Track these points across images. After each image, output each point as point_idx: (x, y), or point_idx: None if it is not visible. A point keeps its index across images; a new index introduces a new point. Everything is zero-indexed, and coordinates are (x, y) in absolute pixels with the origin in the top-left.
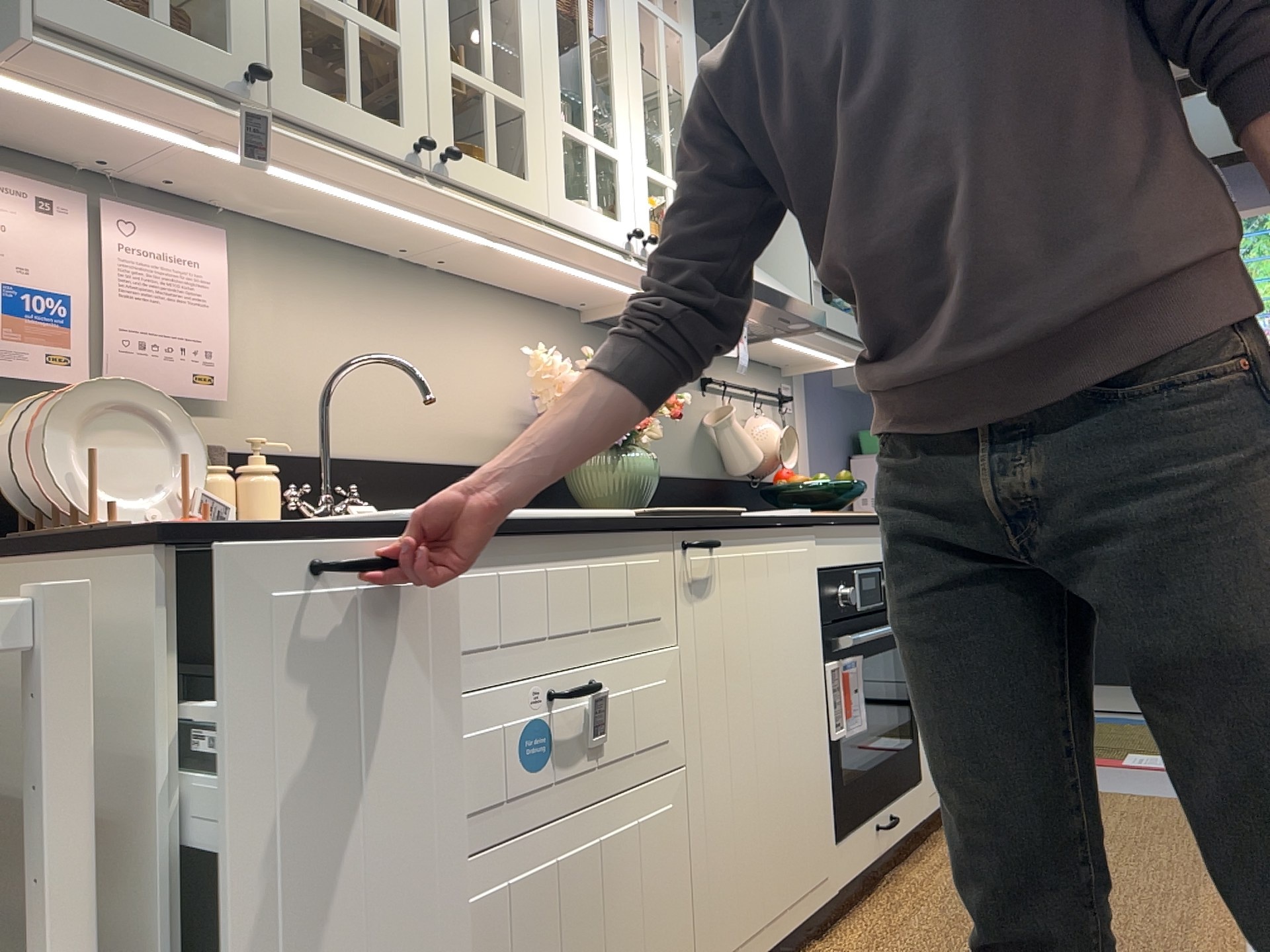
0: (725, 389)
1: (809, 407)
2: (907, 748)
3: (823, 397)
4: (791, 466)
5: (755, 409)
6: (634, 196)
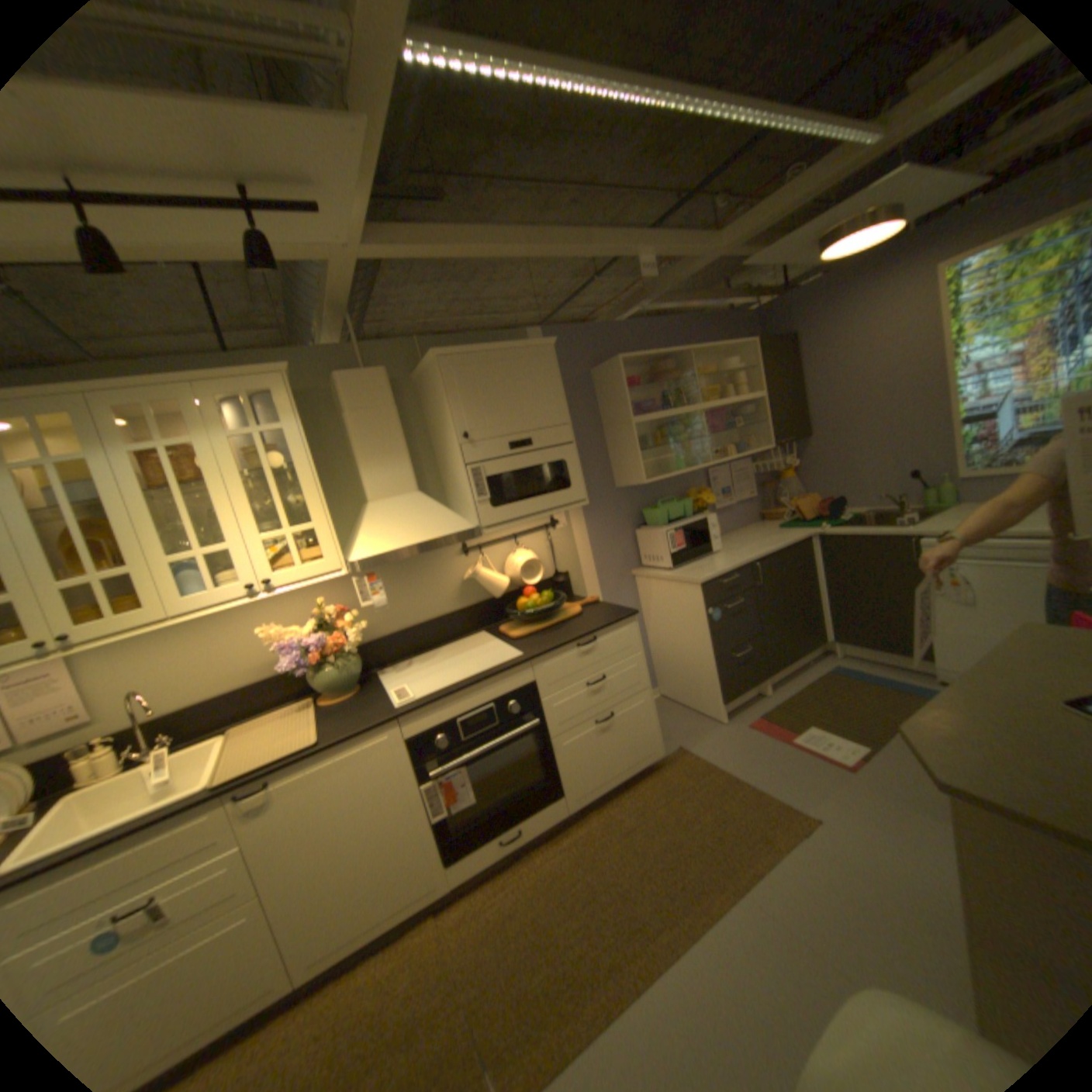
0: (486, 545)
1: (583, 515)
2: (541, 788)
3: (599, 502)
4: (534, 582)
5: (520, 543)
6: (251, 560)
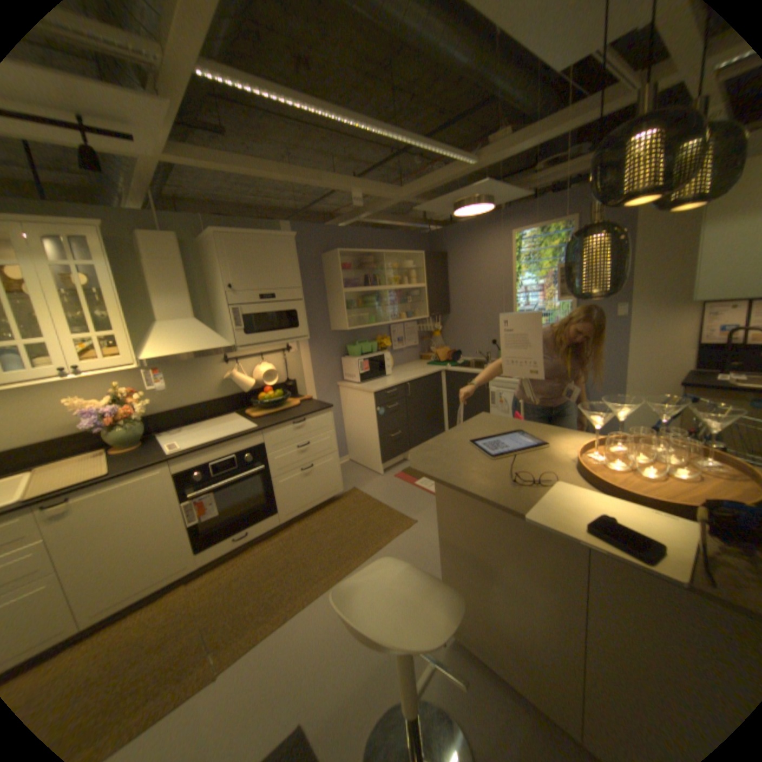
0: (241, 357)
1: (309, 345)
2: (263, 507)
3: (320, 338)
4: (272, 384)
5: (265, 358)
6: (63, 351)
